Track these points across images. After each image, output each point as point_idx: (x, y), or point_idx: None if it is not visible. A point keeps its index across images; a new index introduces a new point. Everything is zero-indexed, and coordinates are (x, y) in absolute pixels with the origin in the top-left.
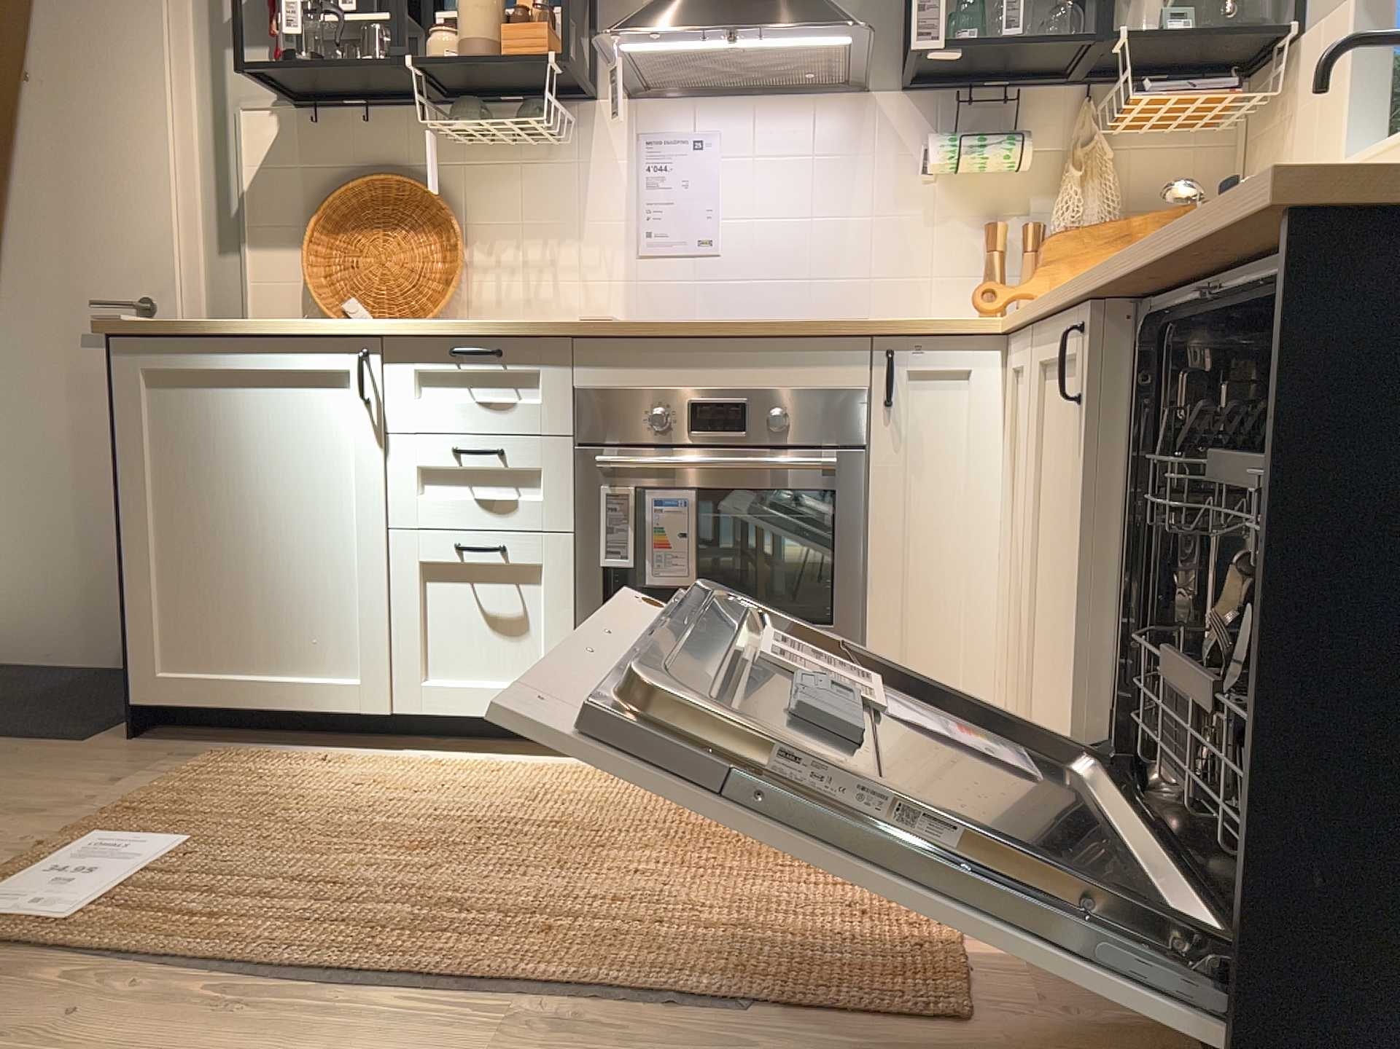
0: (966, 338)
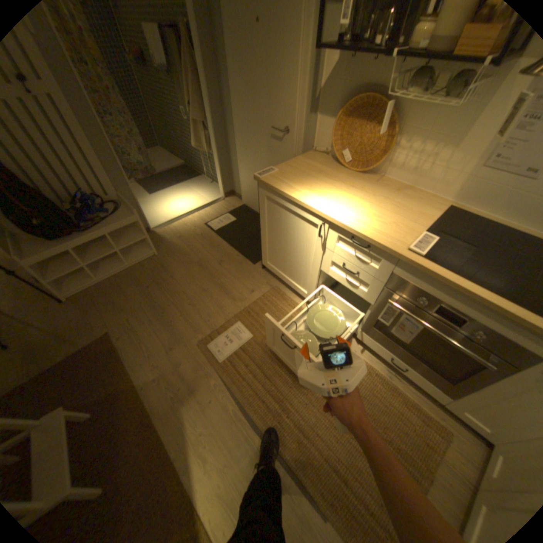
0: None
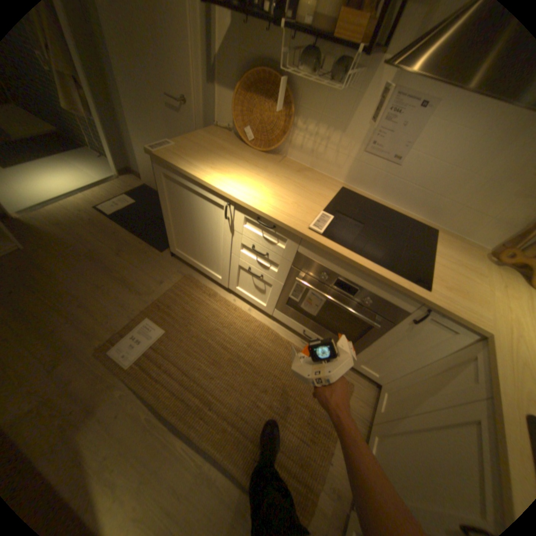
0: (468, 327)
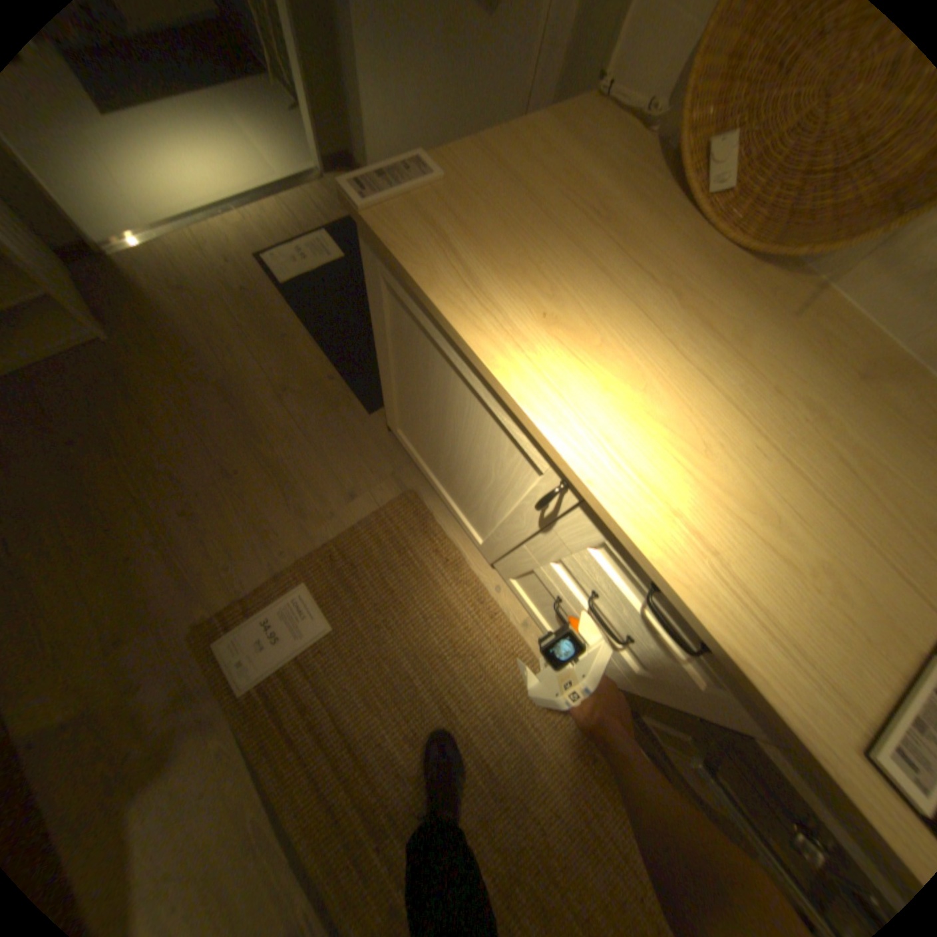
0: None
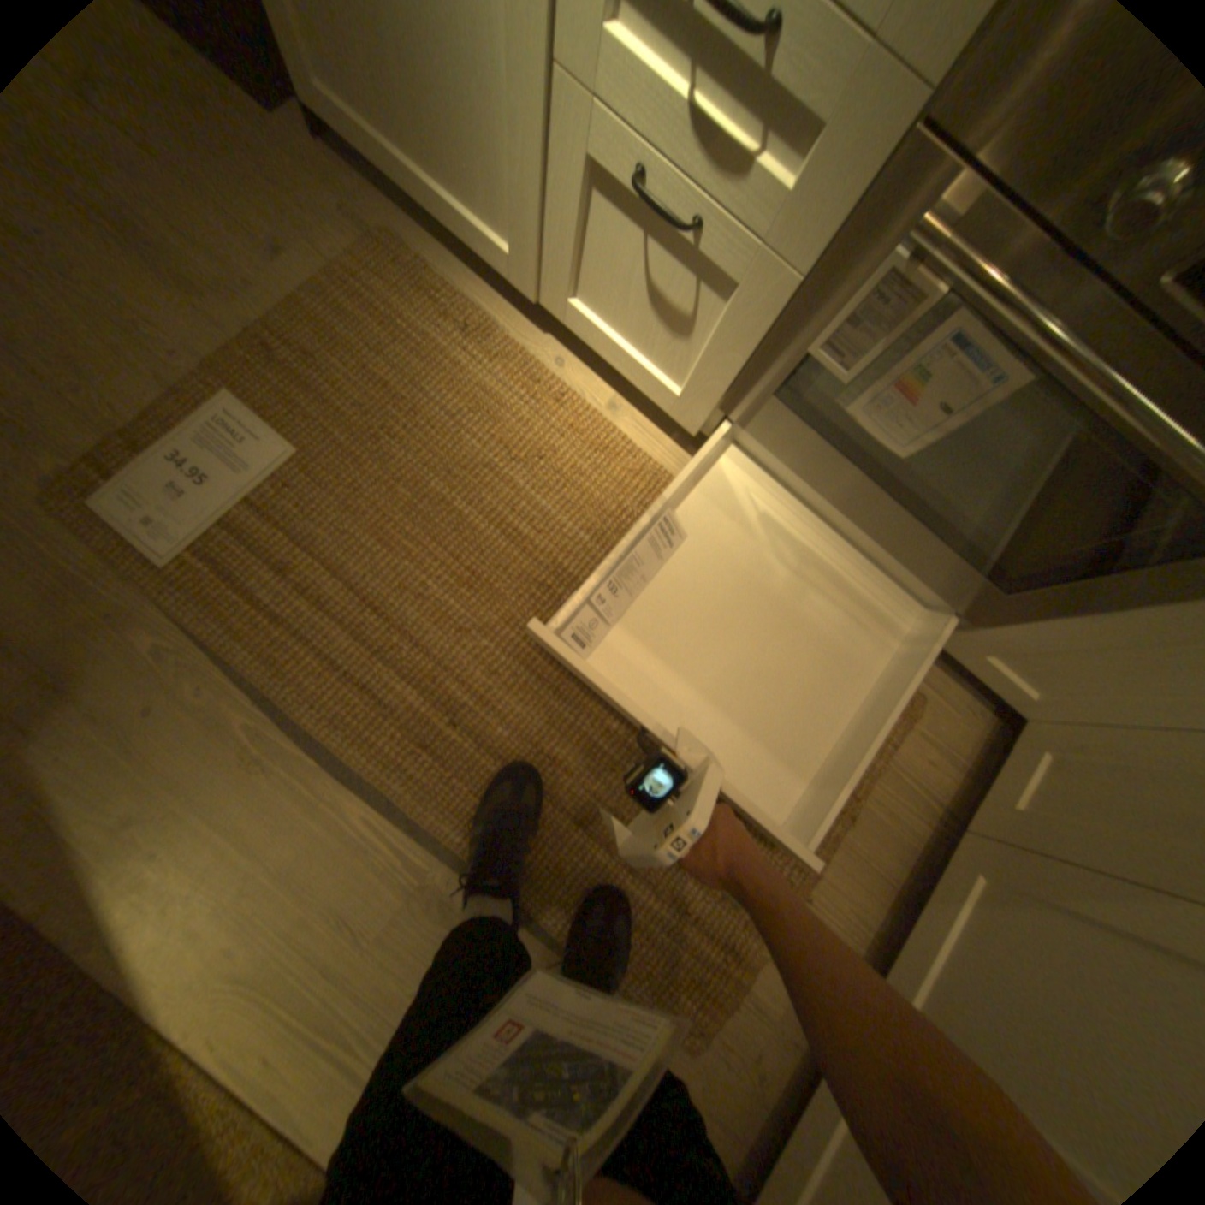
0: None
